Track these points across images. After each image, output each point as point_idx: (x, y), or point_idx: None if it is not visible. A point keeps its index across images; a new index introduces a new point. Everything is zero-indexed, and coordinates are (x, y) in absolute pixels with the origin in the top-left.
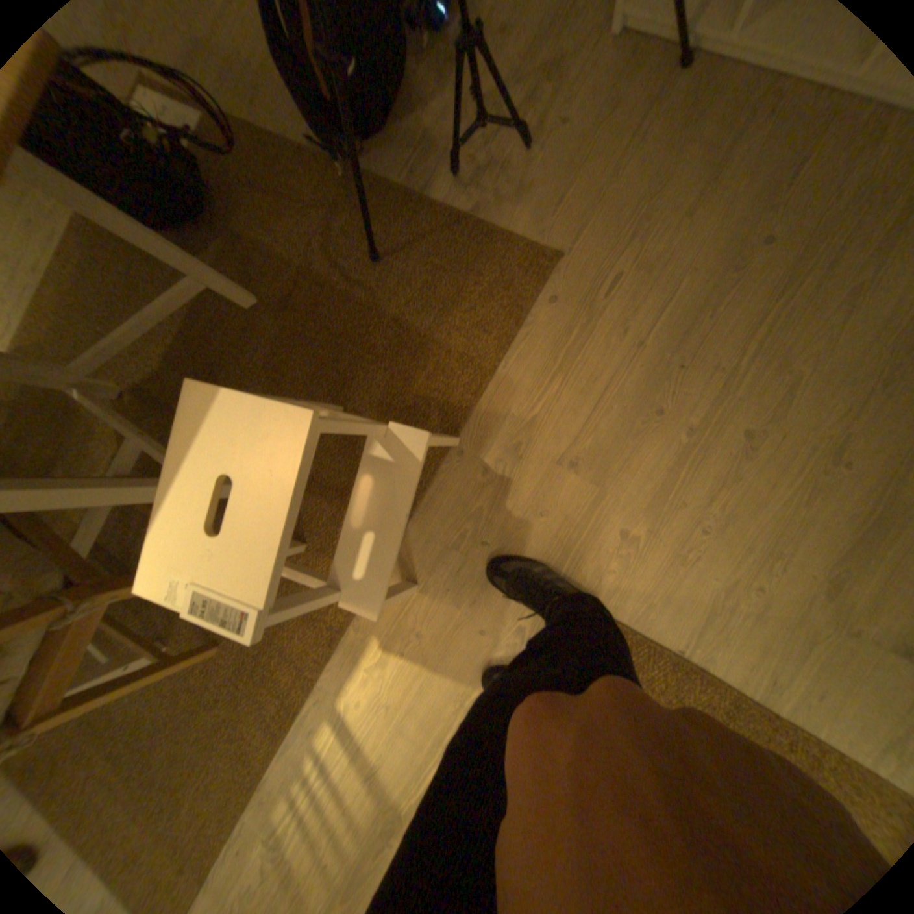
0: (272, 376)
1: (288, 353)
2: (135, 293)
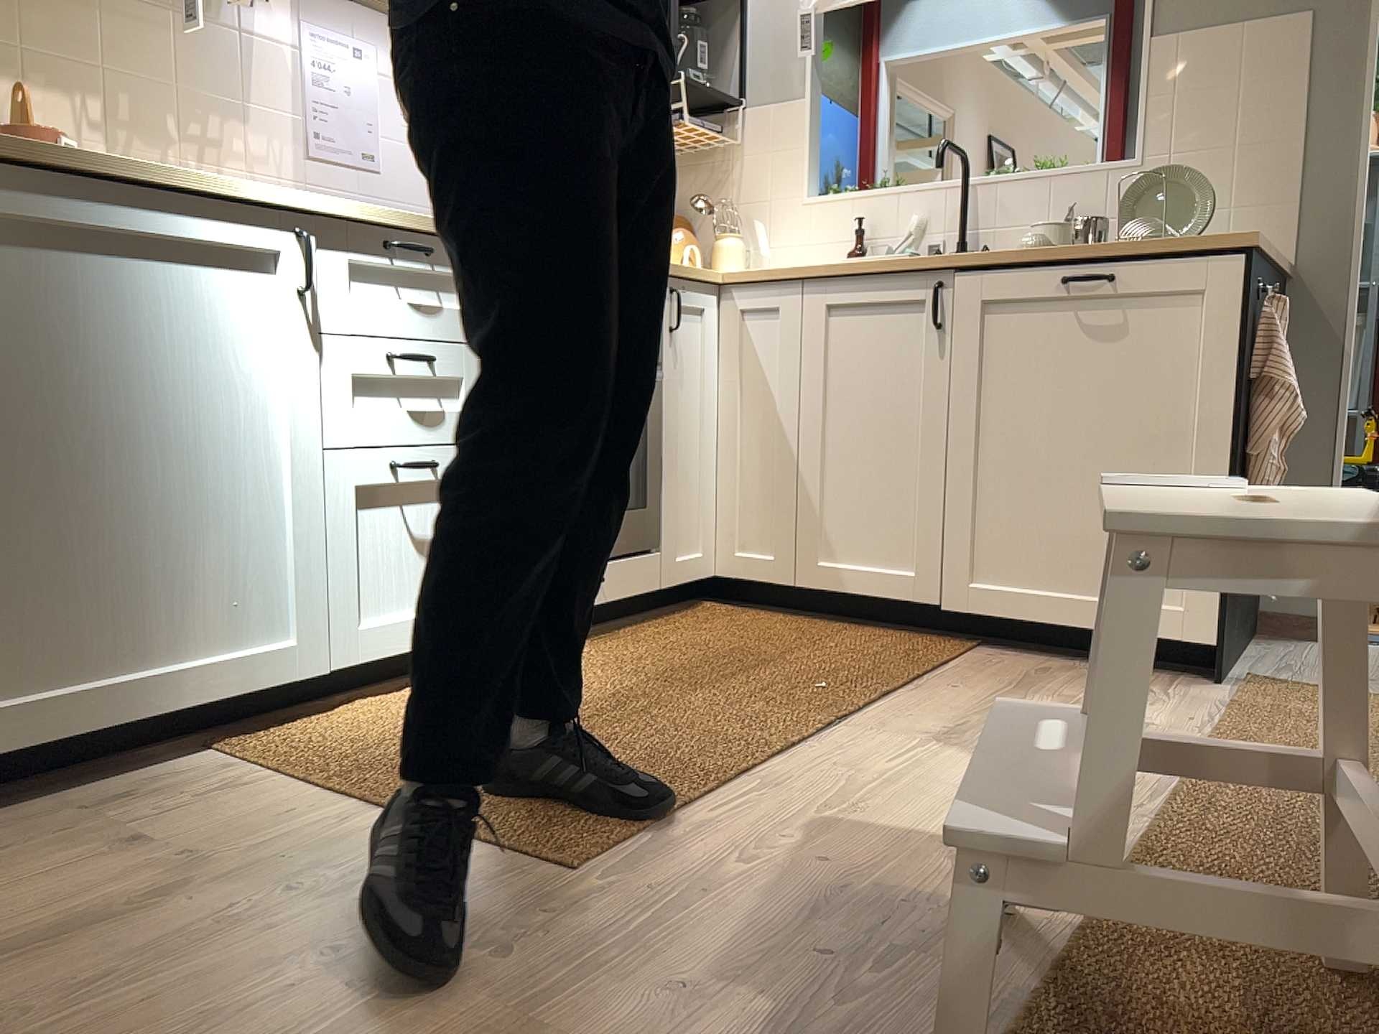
0: None
1: None
2: None
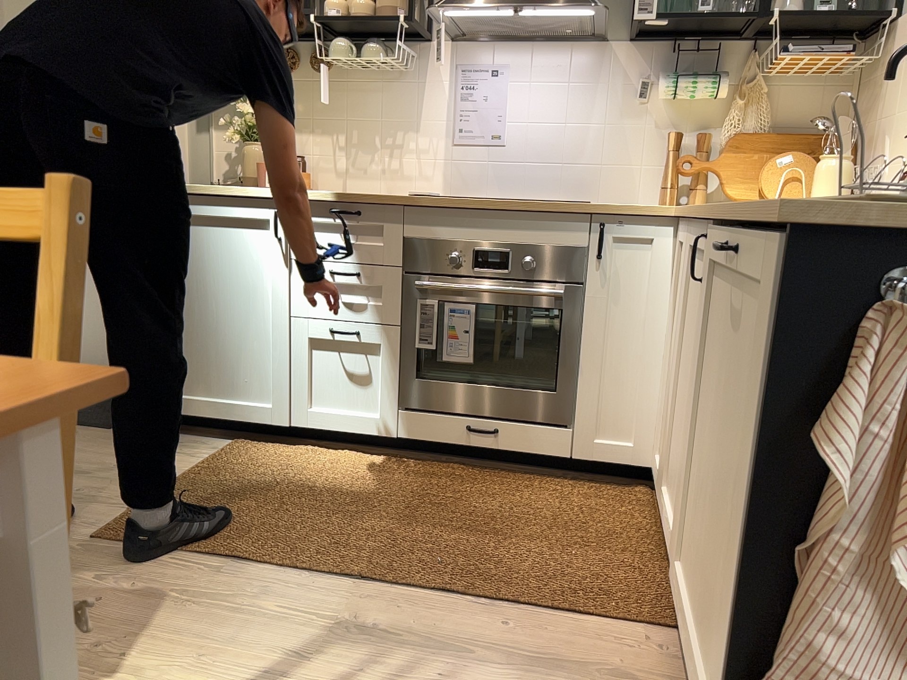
0: None
1: None
2: None
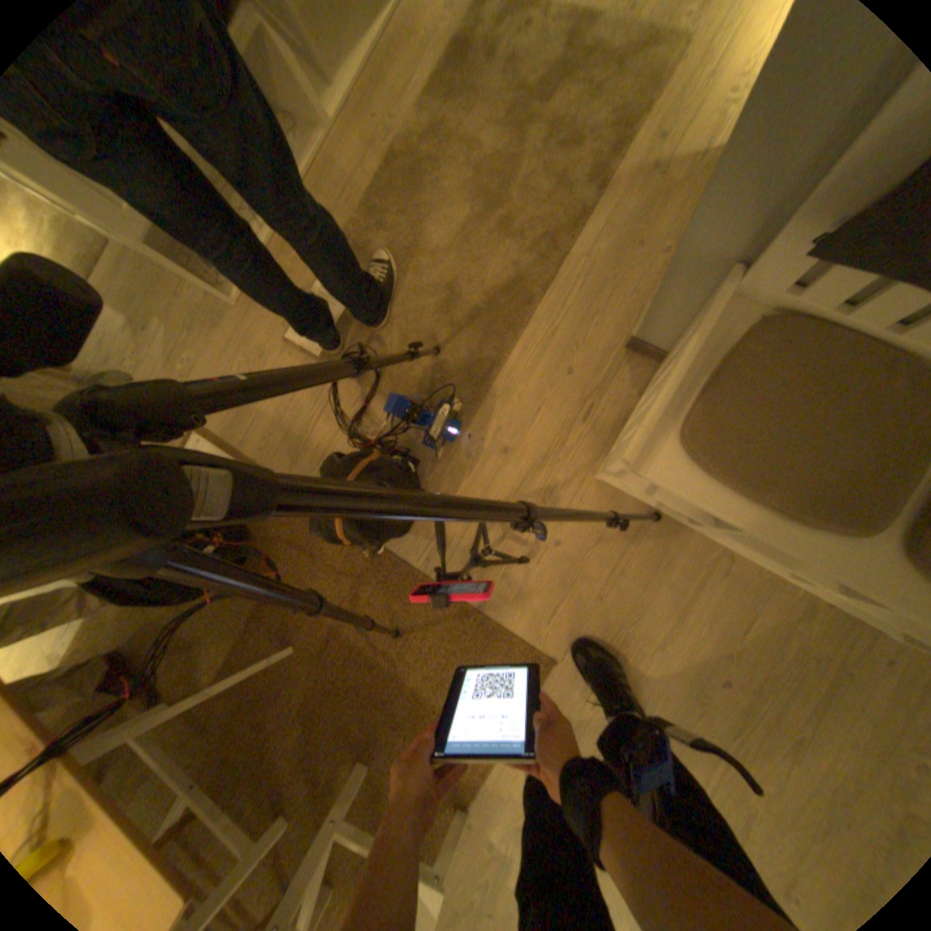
0: (300, 730)
1: (315, 712)
2: (180, 626)
